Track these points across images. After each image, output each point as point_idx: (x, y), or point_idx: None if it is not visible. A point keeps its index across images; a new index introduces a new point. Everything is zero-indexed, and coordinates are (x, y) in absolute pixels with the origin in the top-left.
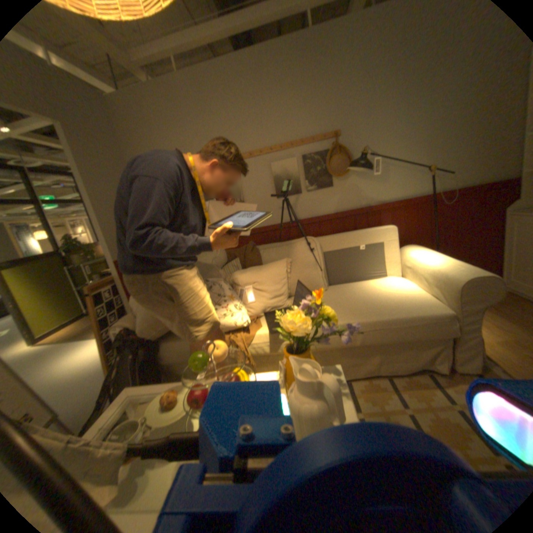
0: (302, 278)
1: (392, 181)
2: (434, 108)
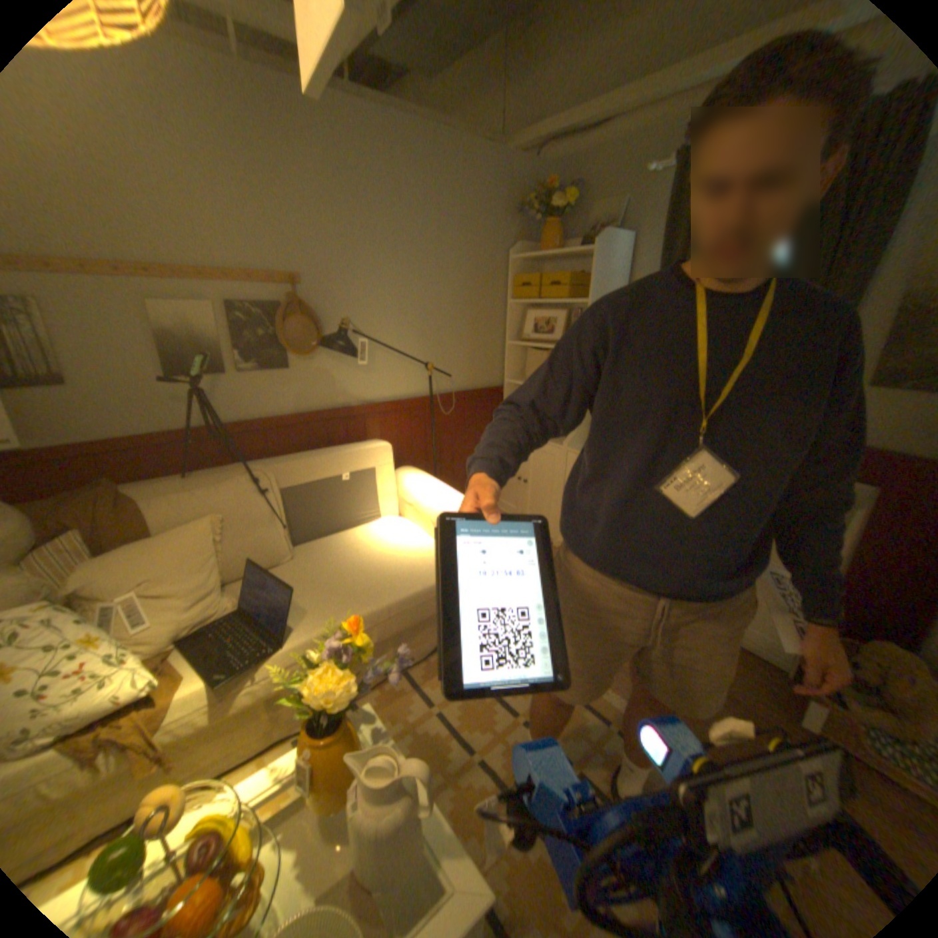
0: (249, 548)
1: (379, 373)
2: (427, 285)
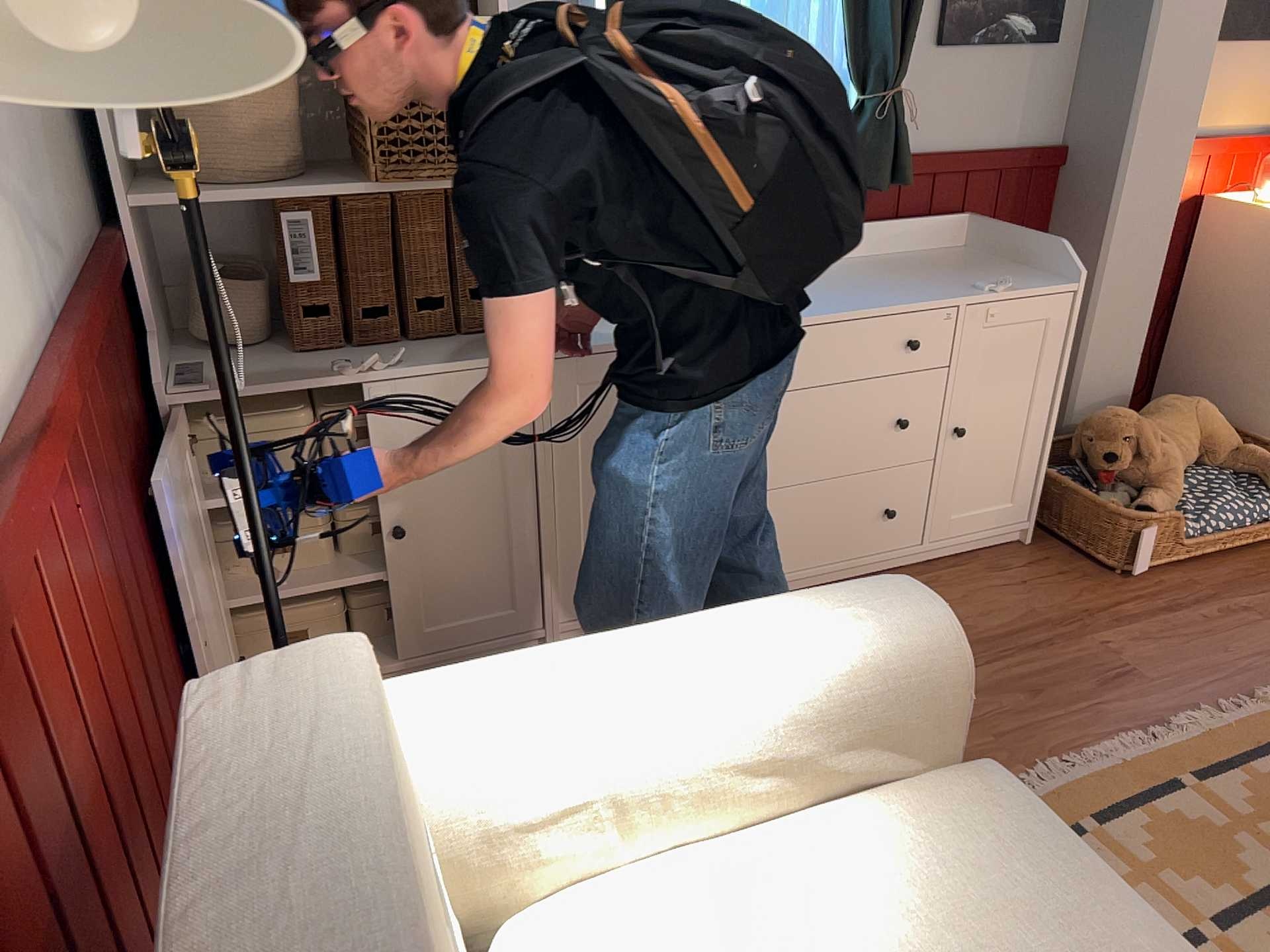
0: None
1: None
2: None
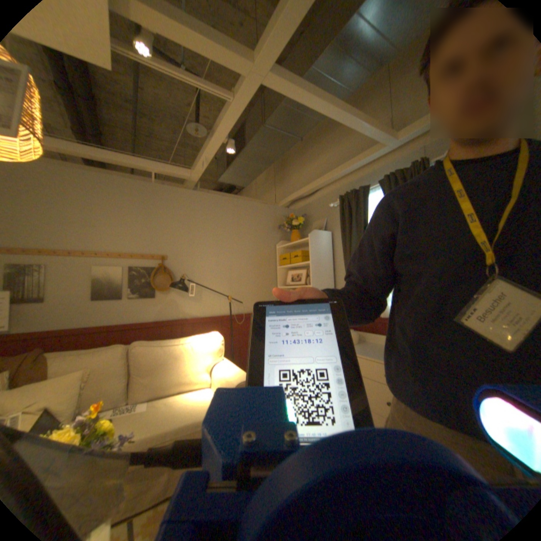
0: (100, 393)
1: (204, 302)
2: (232, 260)
